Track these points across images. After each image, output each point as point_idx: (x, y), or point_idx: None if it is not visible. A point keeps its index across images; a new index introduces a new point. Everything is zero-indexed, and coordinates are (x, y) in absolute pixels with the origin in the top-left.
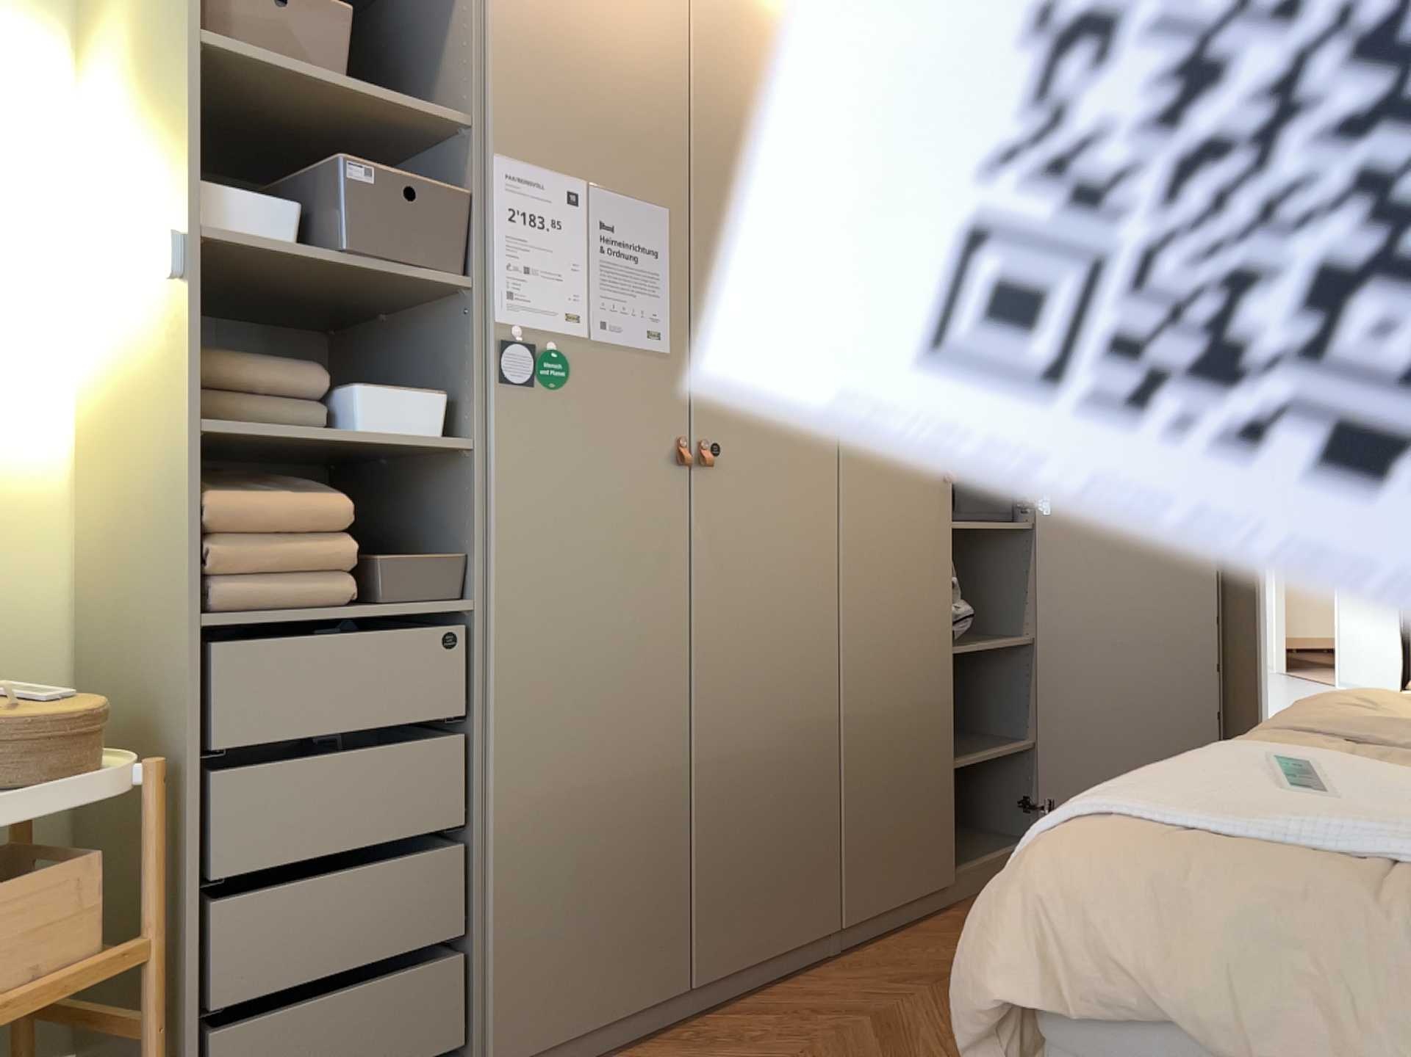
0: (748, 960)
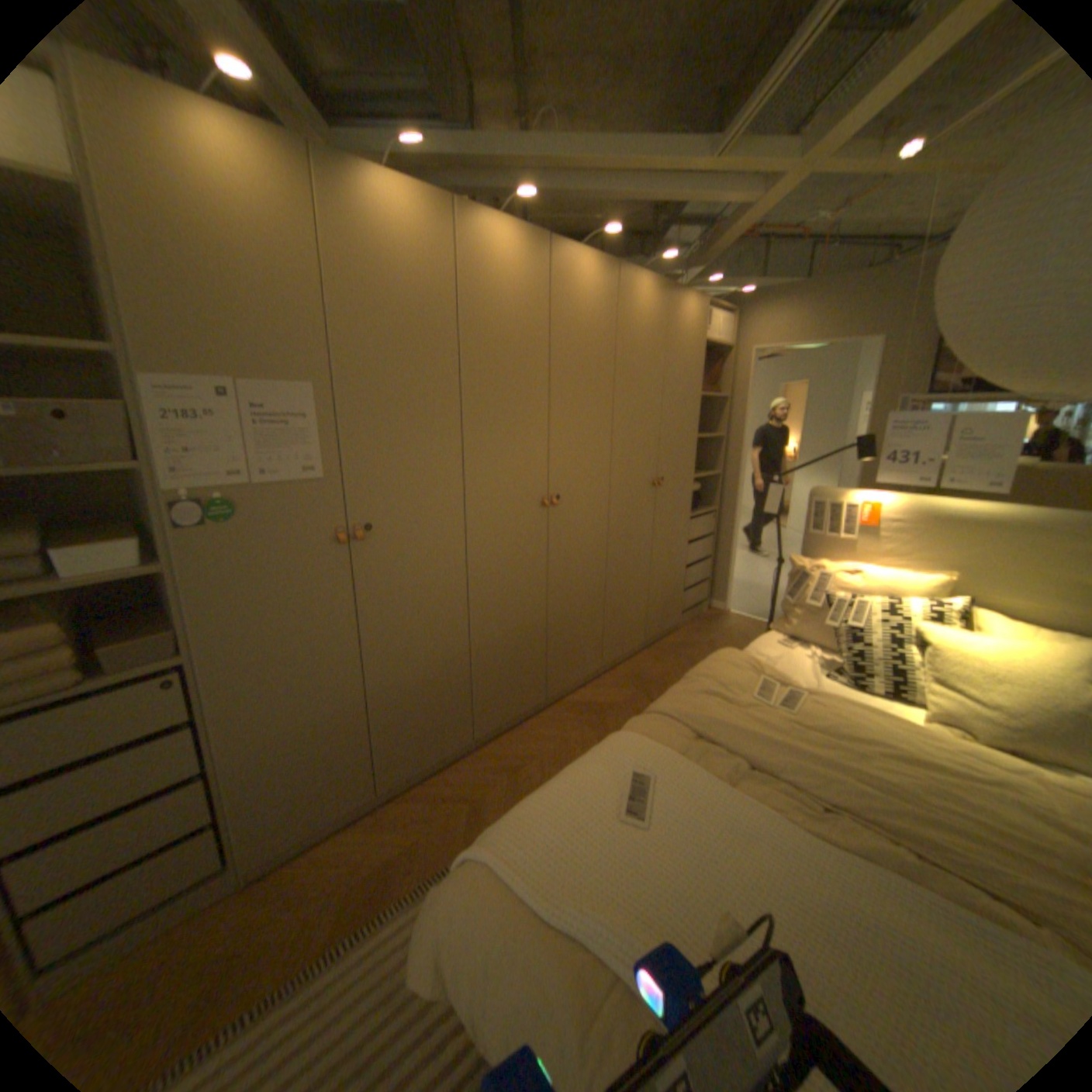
0: (413, 774)
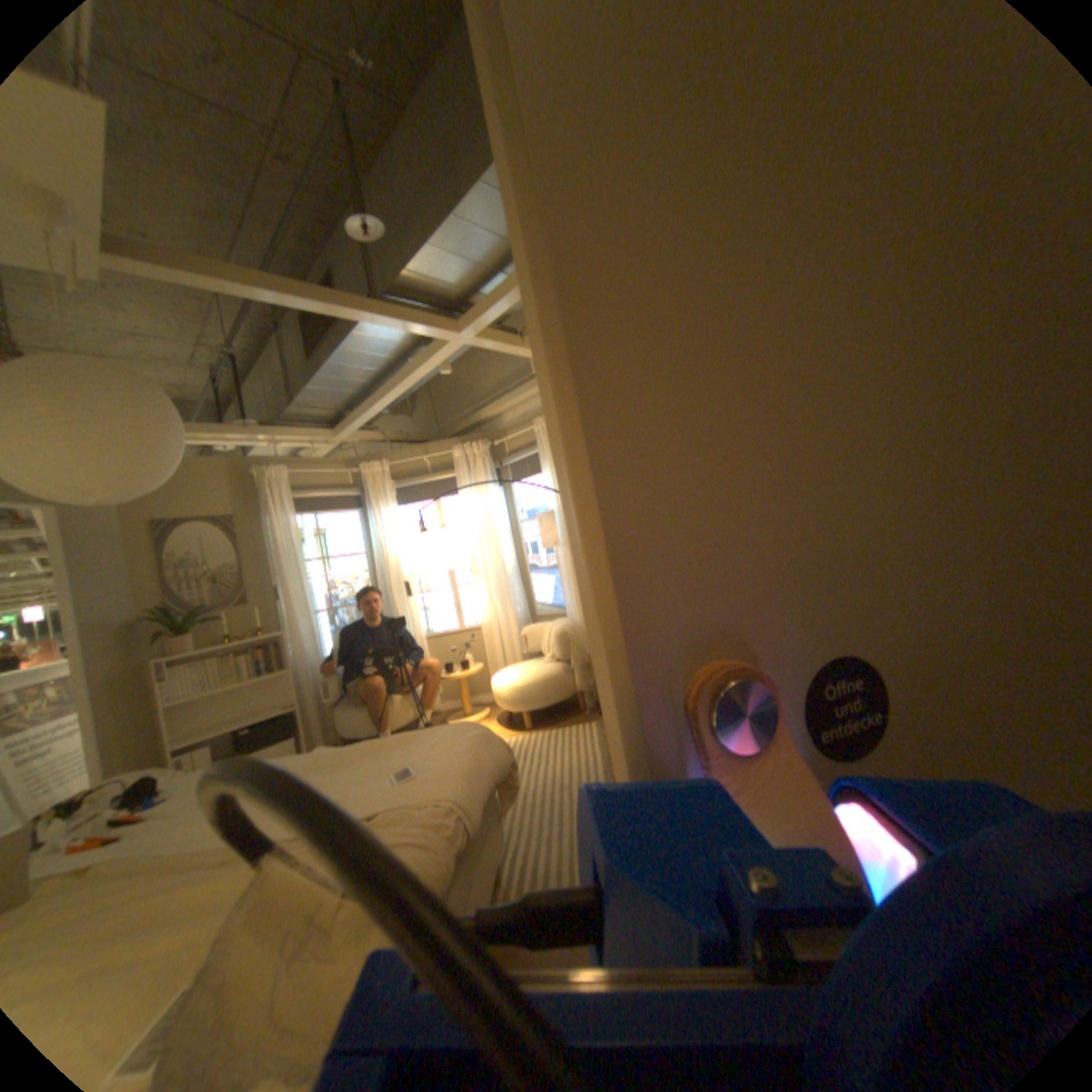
0: None
